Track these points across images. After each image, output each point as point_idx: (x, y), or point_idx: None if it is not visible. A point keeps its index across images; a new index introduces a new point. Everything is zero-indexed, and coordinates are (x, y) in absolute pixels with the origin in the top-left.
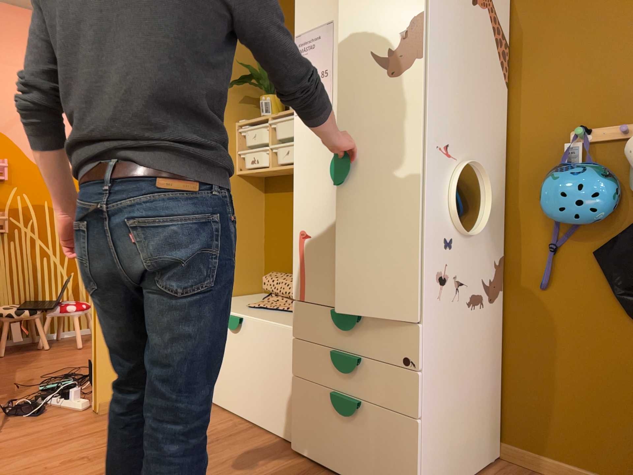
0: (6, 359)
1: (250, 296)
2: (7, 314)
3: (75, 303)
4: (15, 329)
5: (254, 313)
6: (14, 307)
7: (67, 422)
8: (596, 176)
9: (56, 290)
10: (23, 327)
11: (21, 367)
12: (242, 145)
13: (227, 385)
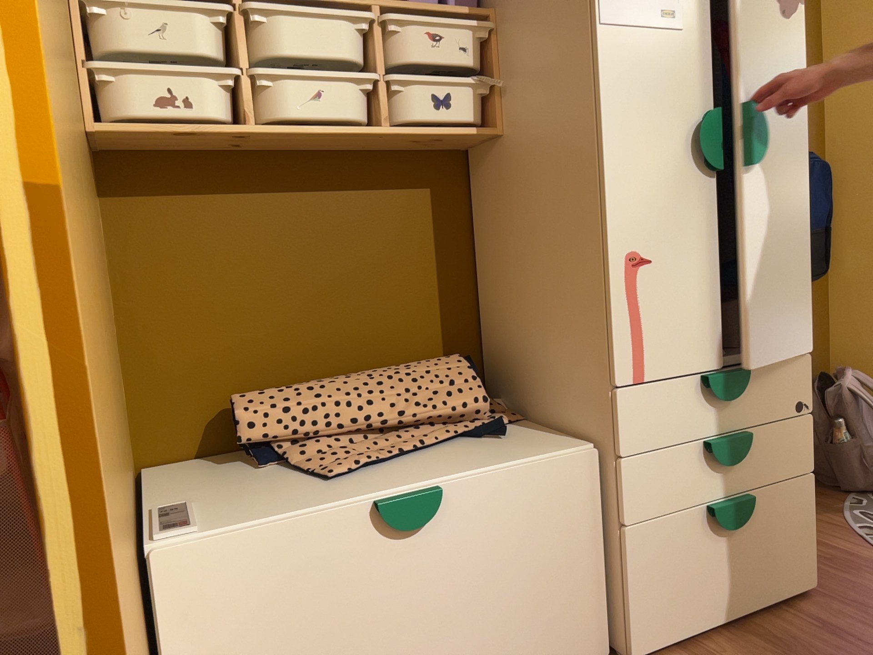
0: None
1: (162, 479)
2: None
3: None
4: None
5: (409, 475)
6: None
7: None
8: None
9: None
10: None
11: None
12: (85, 48)
13: None
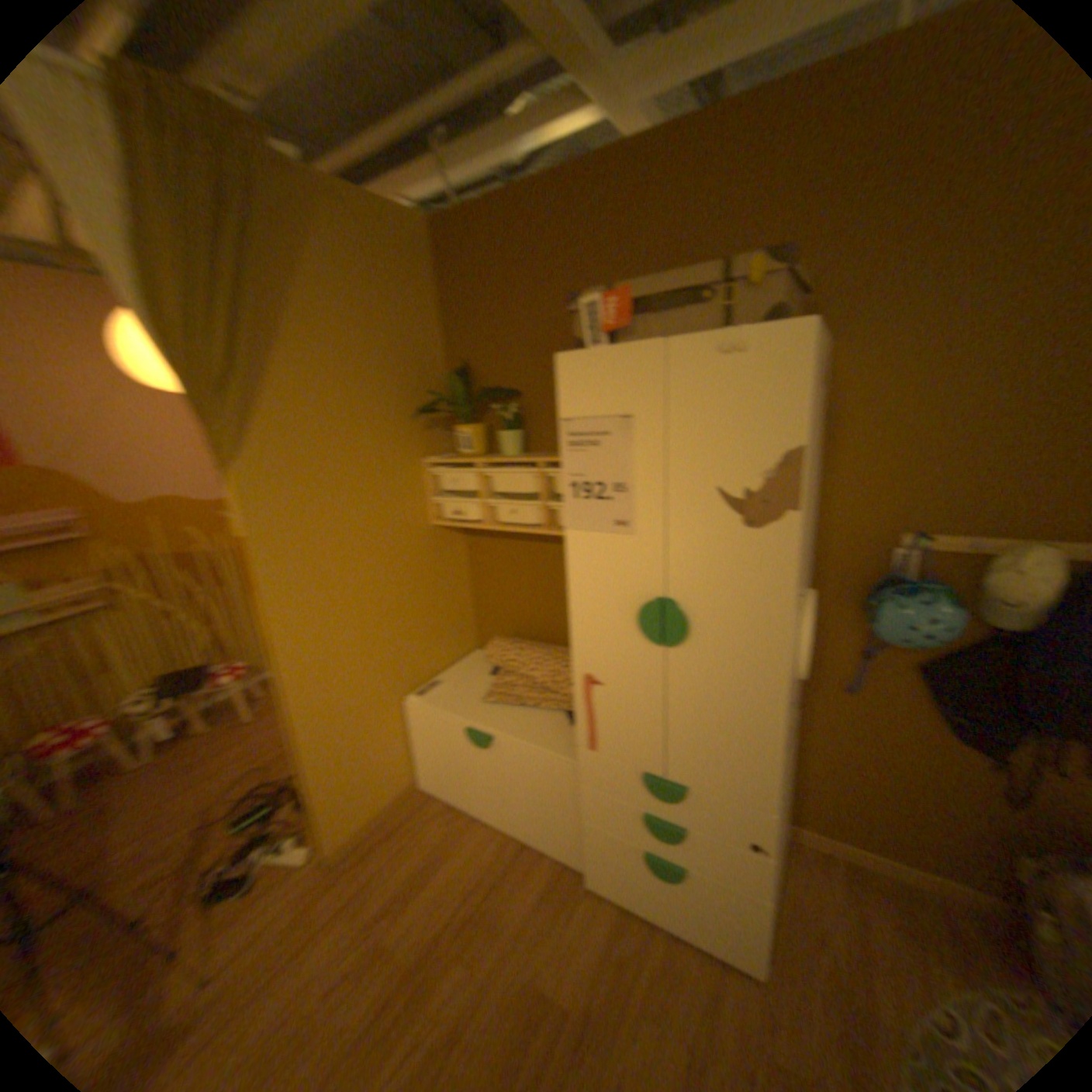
0: (151, 771)
1: (466, 661)
2: (135, 715)
3: (223, 673)
4: (152, 729)
5: (499, 720)
6: (141, 701)
7: (292, 898)
8: (948, 606)
9: (189, 655)
10: (163, 725)
11: (180, 787)
12: (432, 487)
13: (477, 798)
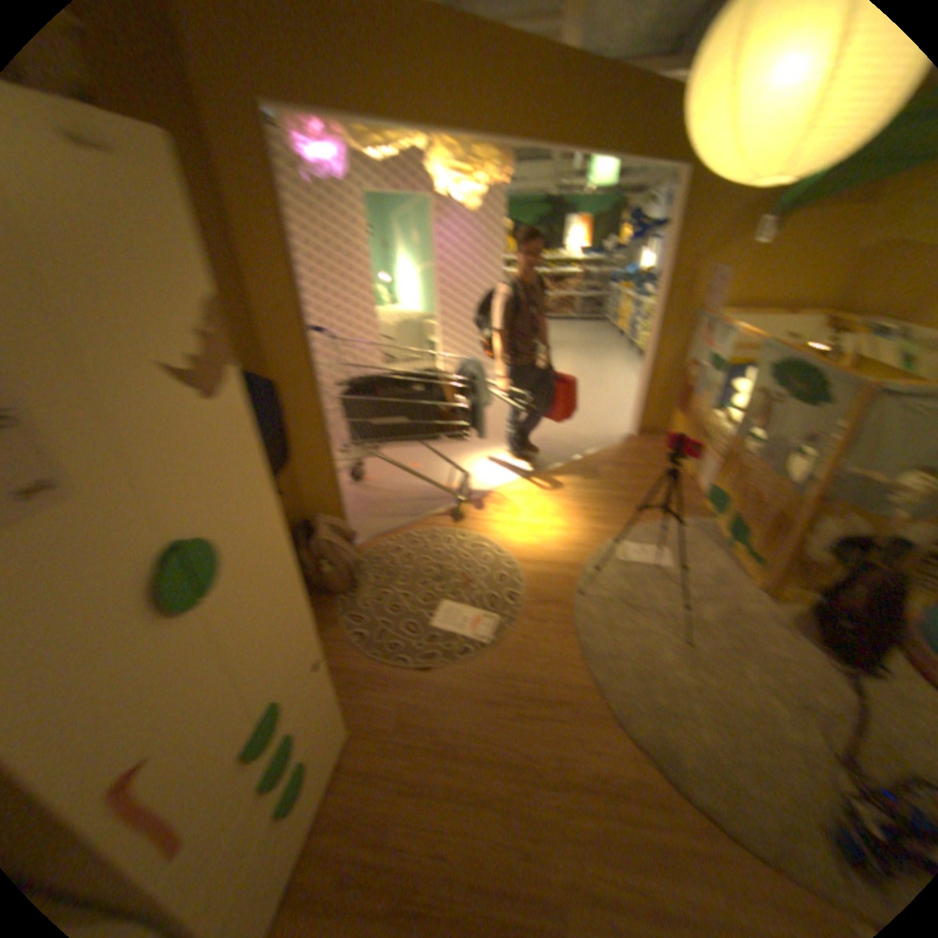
0: None
1: None
2: None
3: None
4: None
5: None
6: None
7: None
8: None
9: None
10: None
11: None
12: None
13: None
